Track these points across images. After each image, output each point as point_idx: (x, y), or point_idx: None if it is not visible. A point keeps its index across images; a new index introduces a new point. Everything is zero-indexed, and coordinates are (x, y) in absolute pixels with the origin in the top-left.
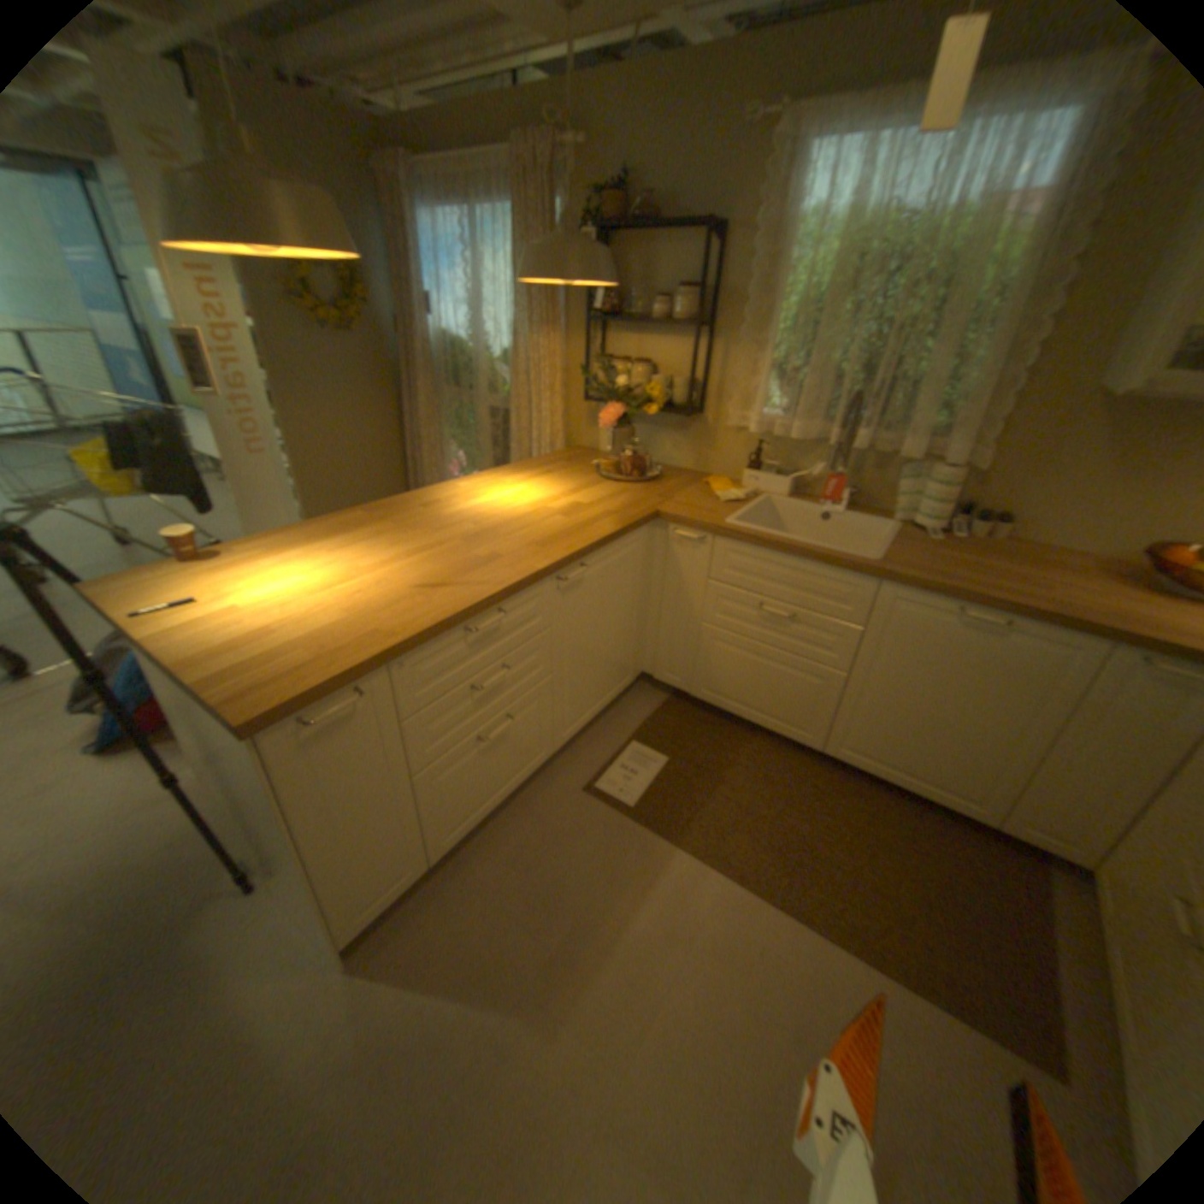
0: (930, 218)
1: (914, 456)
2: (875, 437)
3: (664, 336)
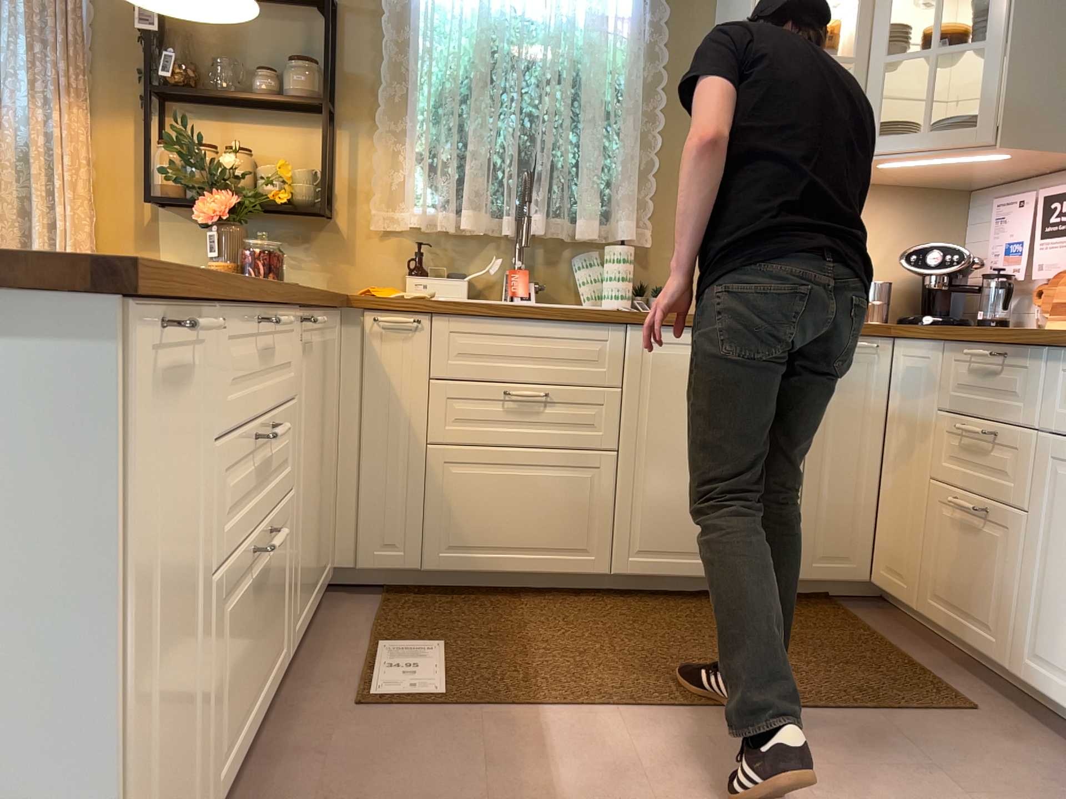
0: (551, 25)
1: (581, 246)
2: (543, 227)
3: (266, 126)
